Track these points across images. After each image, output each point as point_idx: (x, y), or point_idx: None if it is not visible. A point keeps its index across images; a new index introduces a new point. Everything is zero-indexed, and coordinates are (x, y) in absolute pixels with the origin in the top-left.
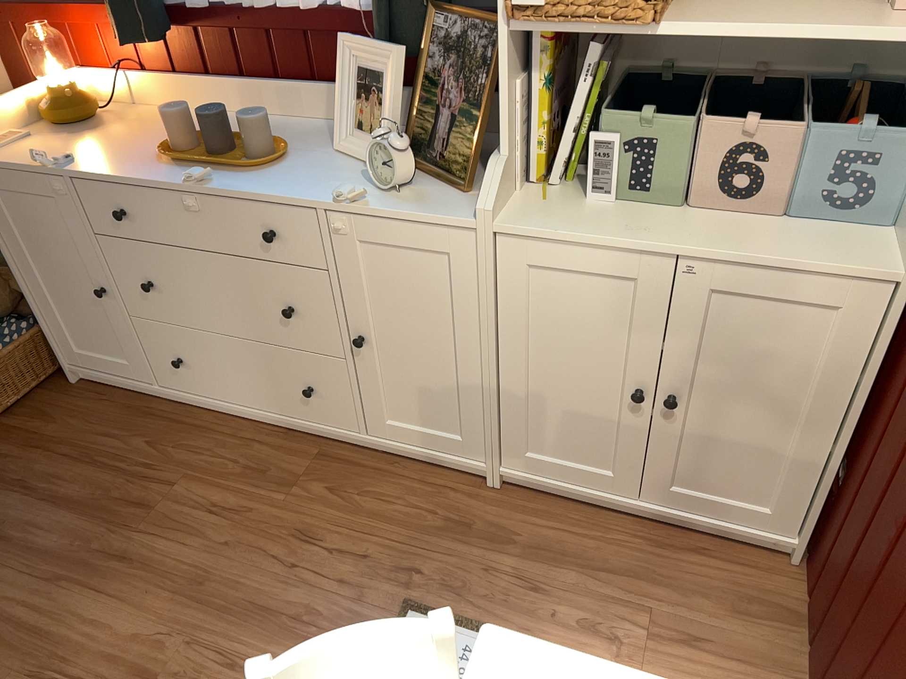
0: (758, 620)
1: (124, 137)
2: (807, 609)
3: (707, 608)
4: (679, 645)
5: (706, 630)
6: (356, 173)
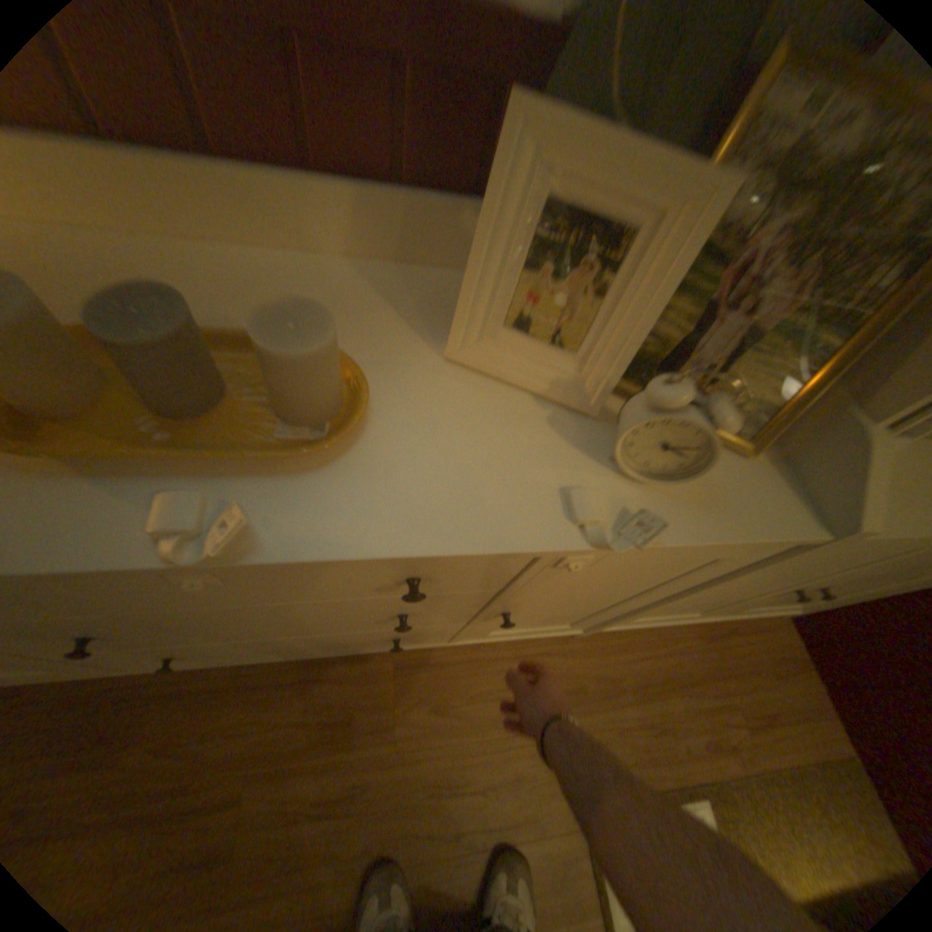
0: (790, 682)
1: None
2: (807, 658)
3: (762, 688)
4: (766, 733)
5: (772, 708)
6: (542, 432)
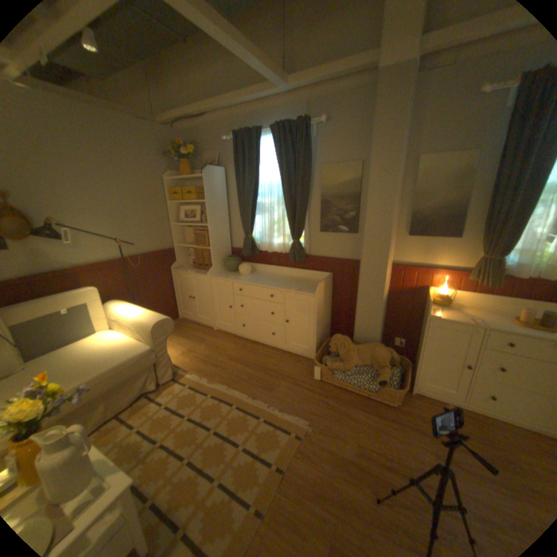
0: None
1: (481, 315)
2: None
3: None
4: None
5: None
6: None
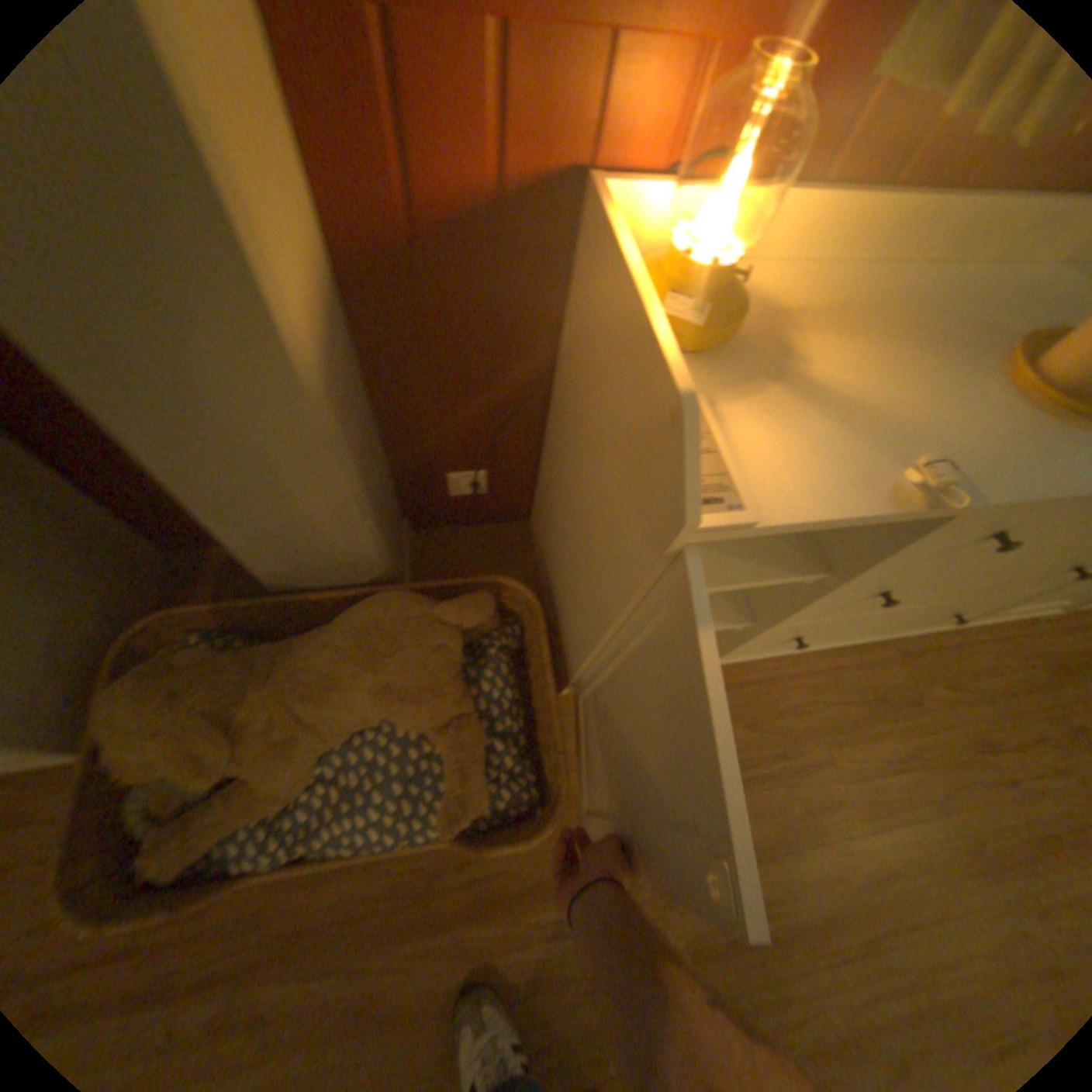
0: None
1: (881, 366)
2: None
3: None
4: None
5: None
6: None
